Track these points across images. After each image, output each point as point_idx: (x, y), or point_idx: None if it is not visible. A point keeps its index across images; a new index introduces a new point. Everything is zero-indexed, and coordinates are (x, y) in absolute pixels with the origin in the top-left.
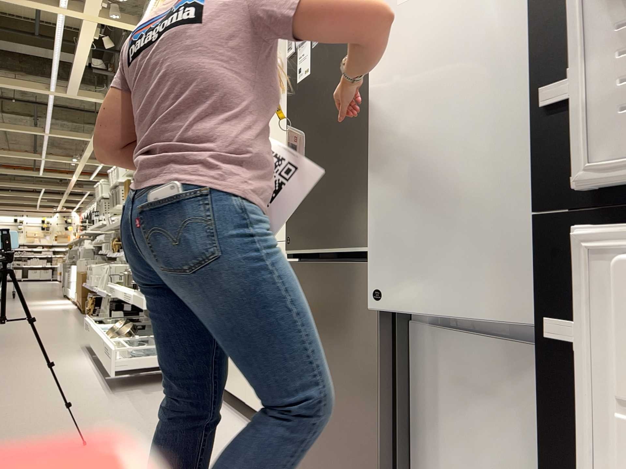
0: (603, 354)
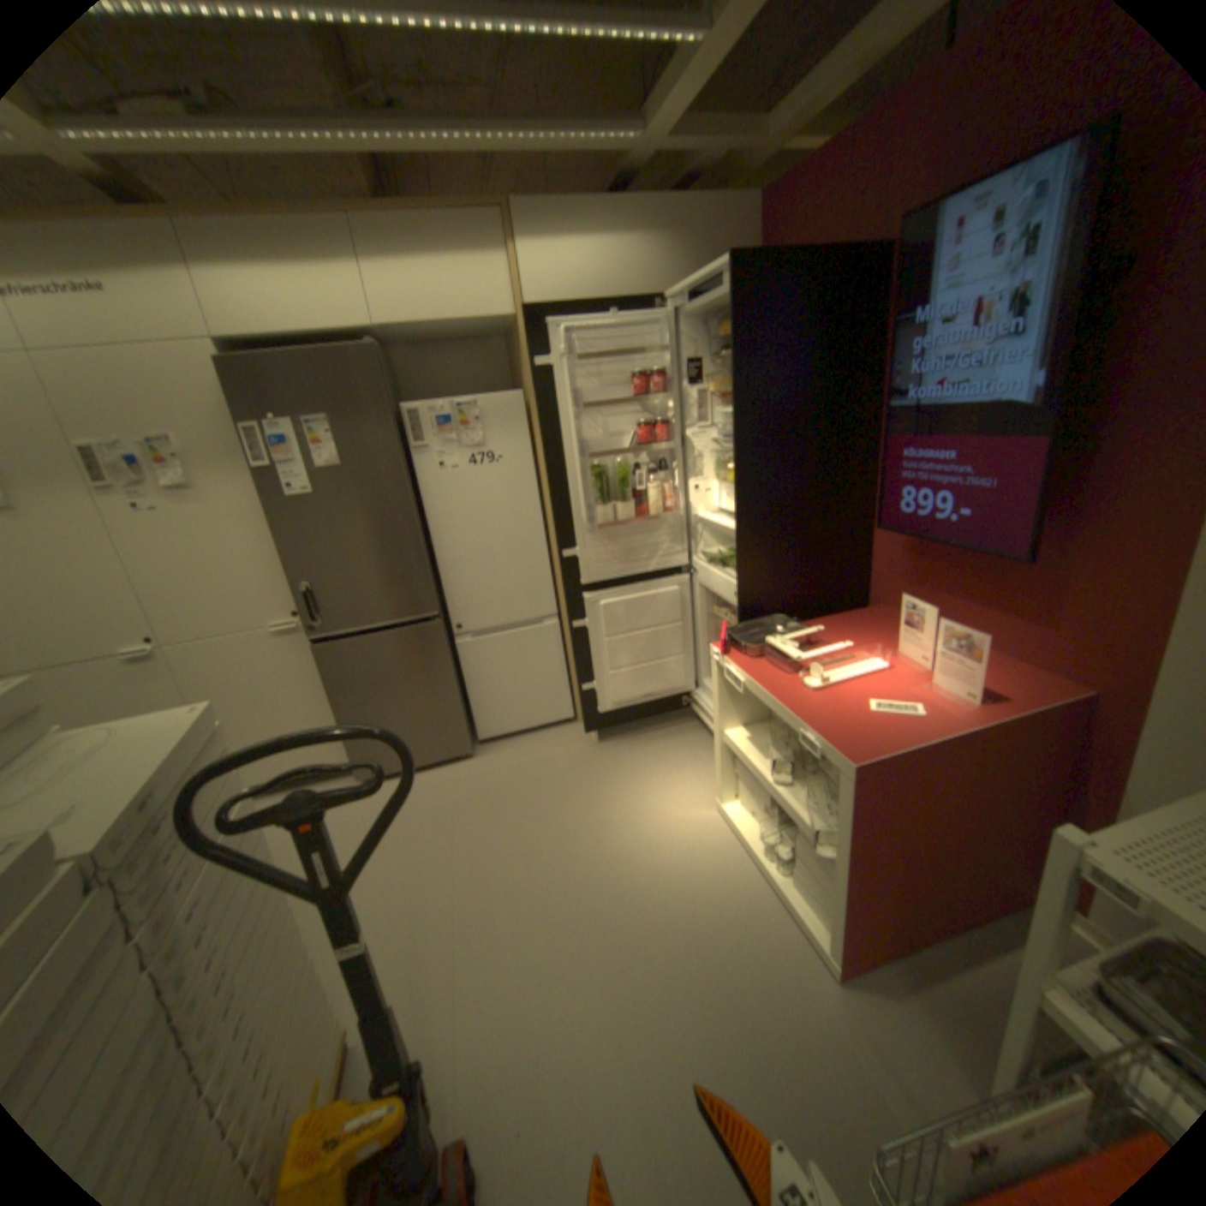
0: (590, 625)
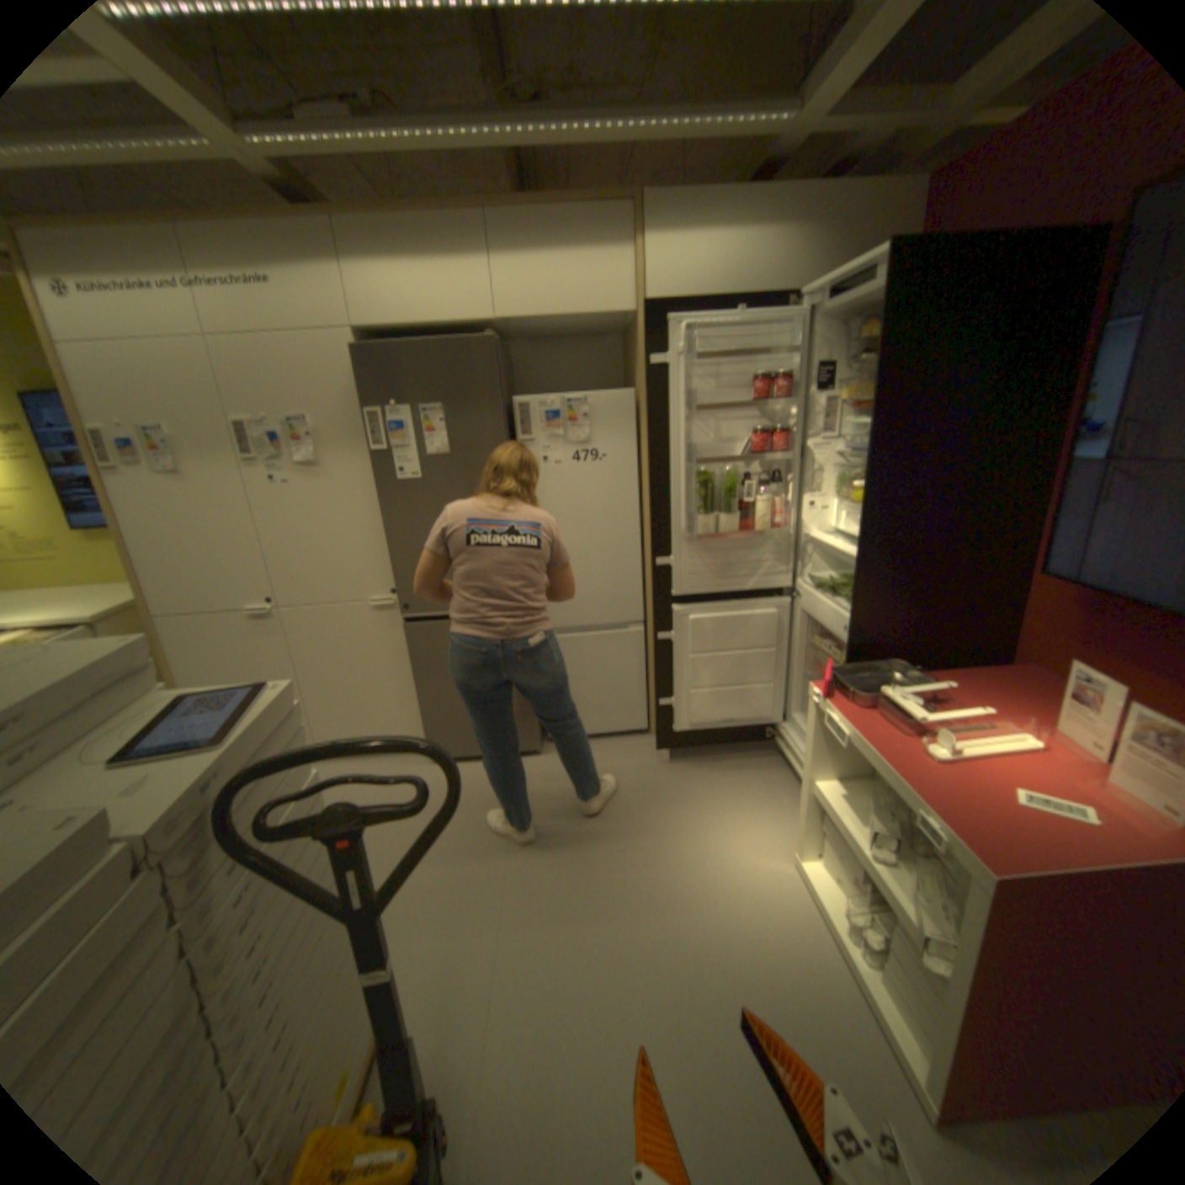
0: (676, 639)
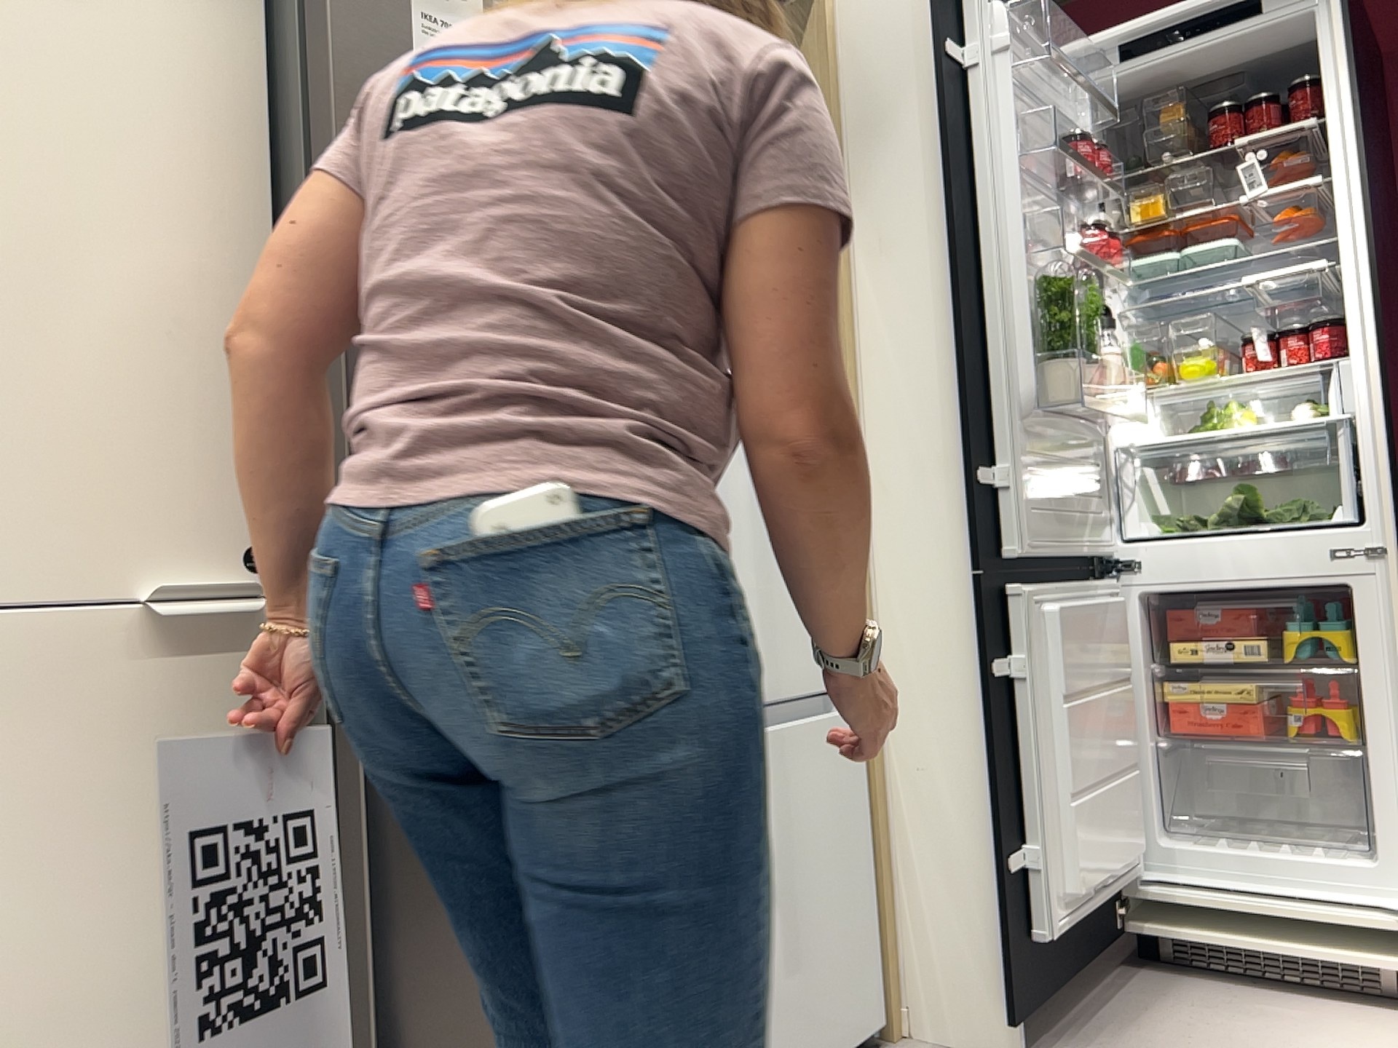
0: (1033, 667)
